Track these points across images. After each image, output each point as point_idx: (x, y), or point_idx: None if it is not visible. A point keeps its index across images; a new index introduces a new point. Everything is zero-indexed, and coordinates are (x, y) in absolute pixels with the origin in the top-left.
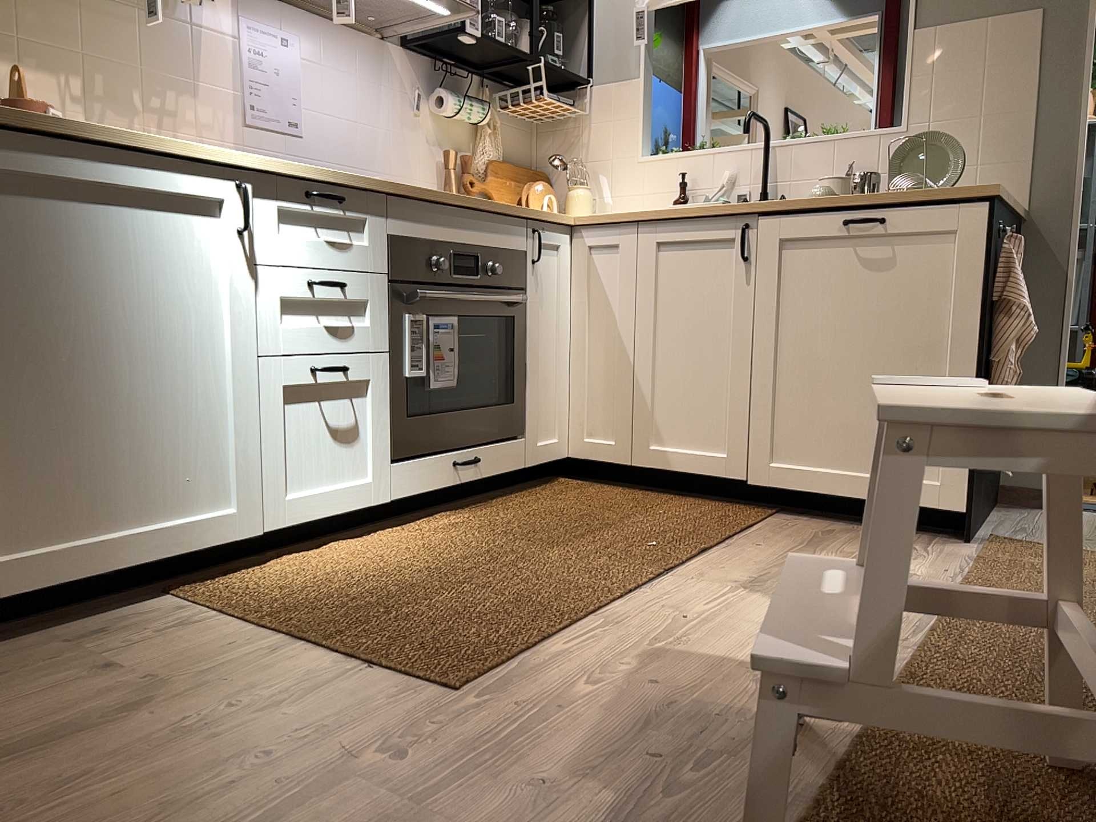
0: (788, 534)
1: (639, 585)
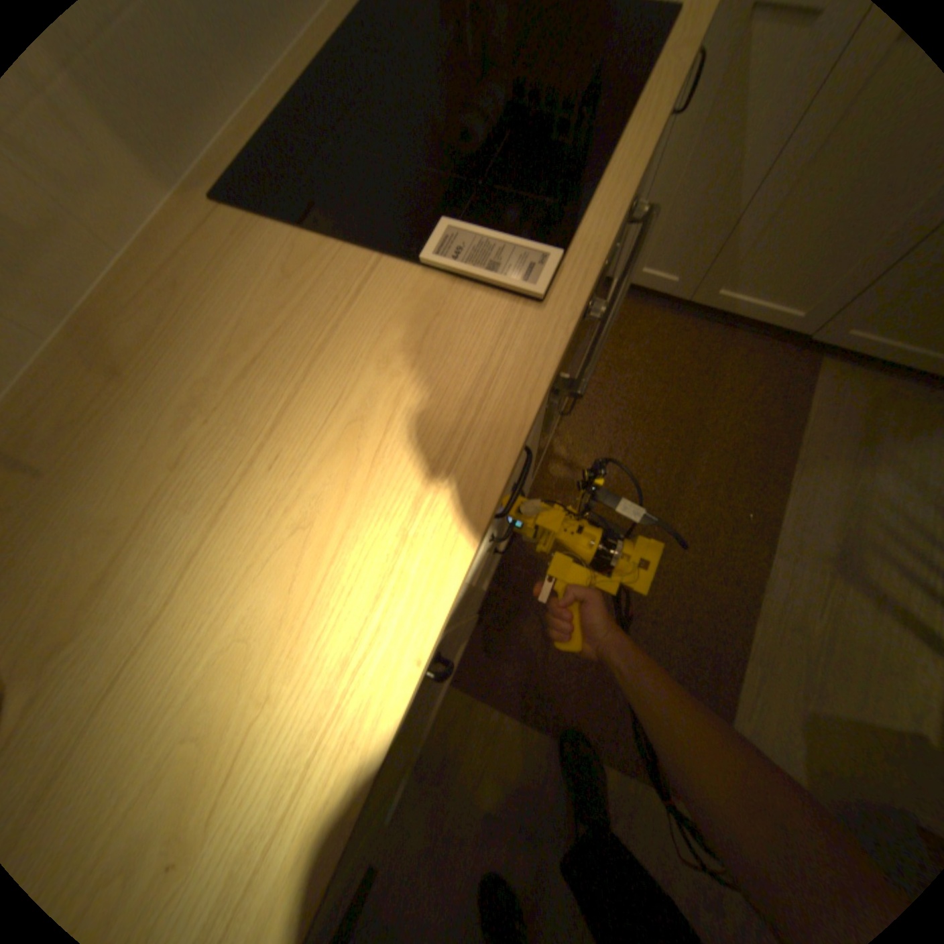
0: (851, 439)
1: (767, 597)
